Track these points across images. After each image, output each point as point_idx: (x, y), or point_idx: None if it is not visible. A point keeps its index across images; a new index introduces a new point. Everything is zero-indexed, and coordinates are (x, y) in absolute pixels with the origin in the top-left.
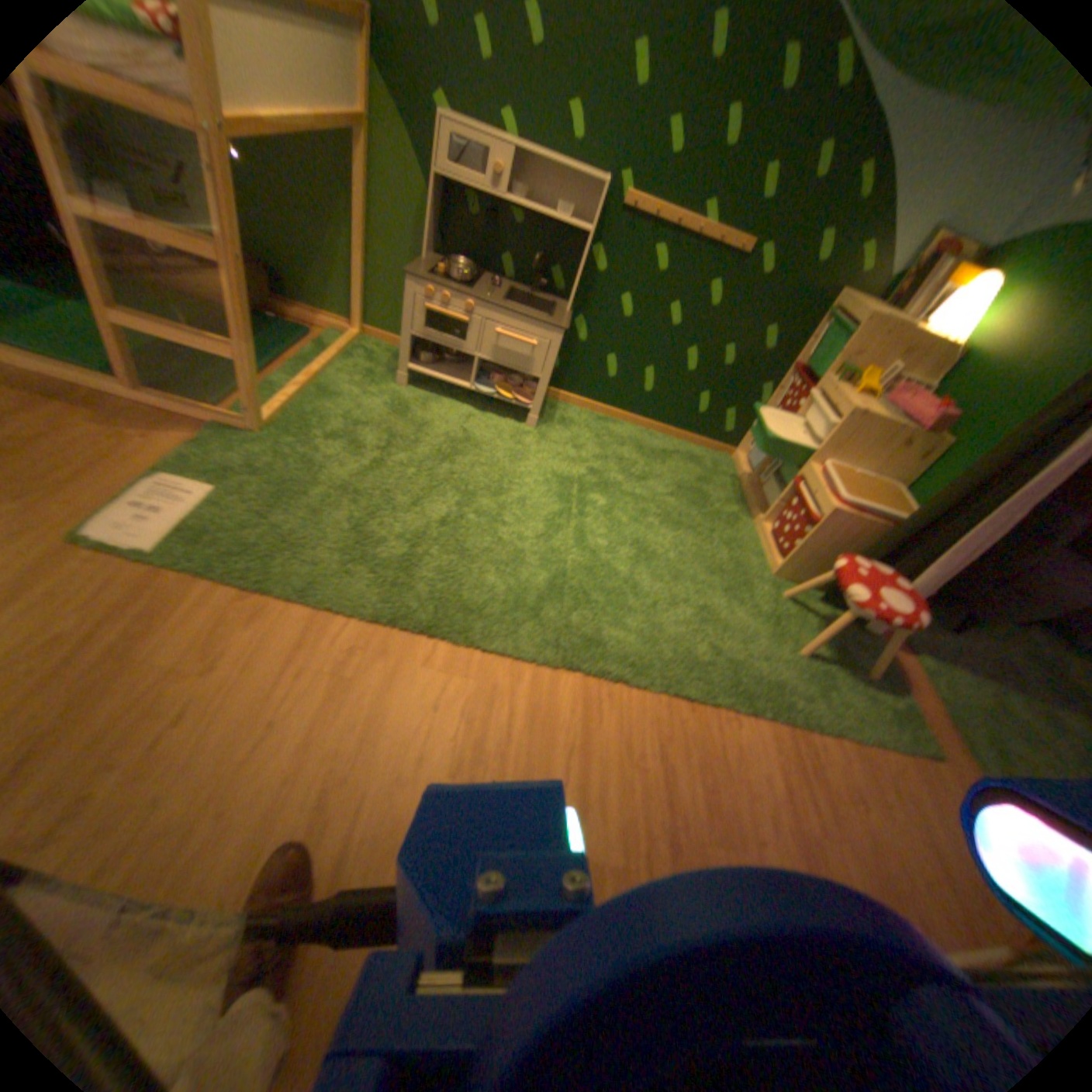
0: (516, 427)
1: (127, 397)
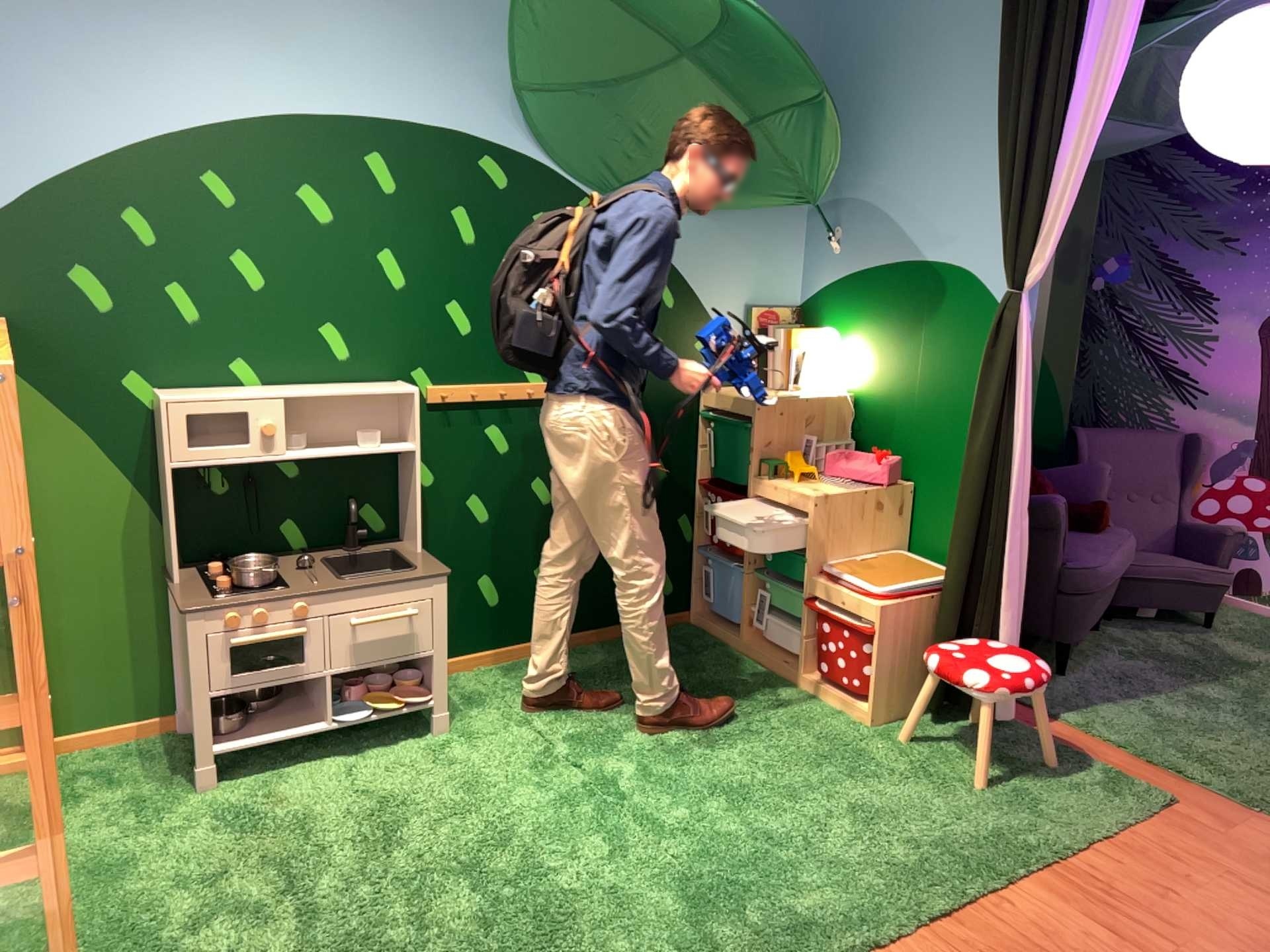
0: (431, 739)
1: None
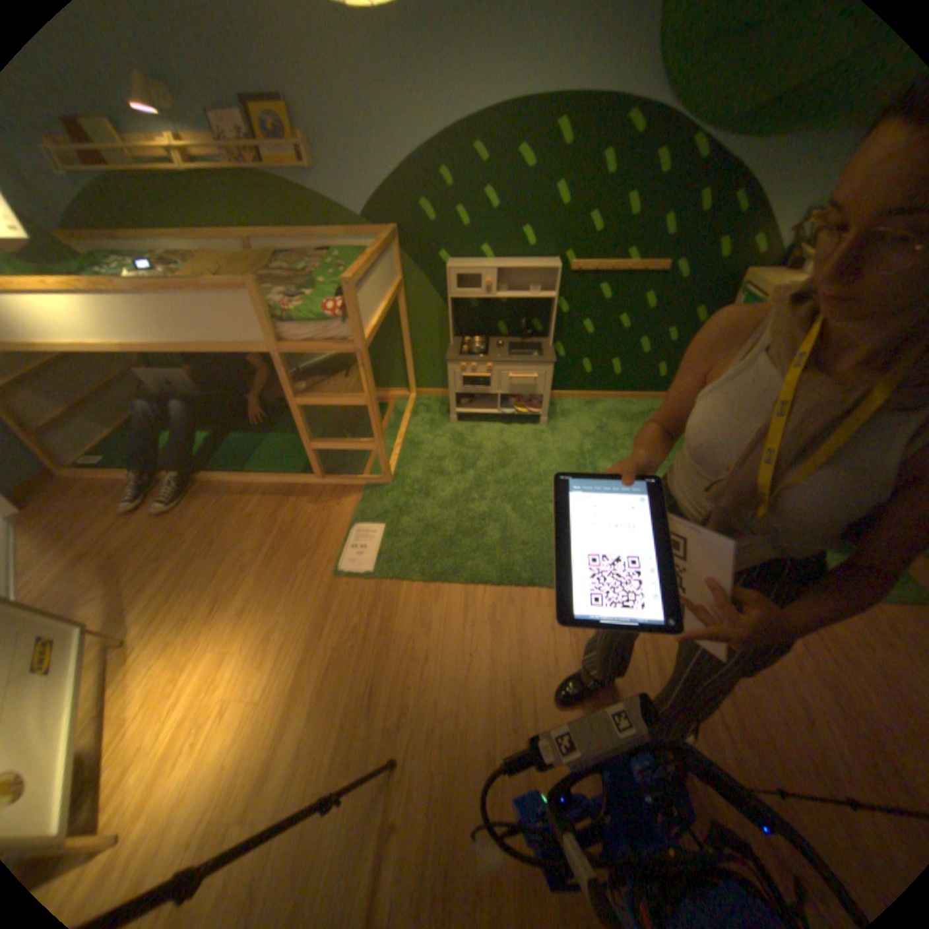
0: (534, 430)
1: (319, 483)
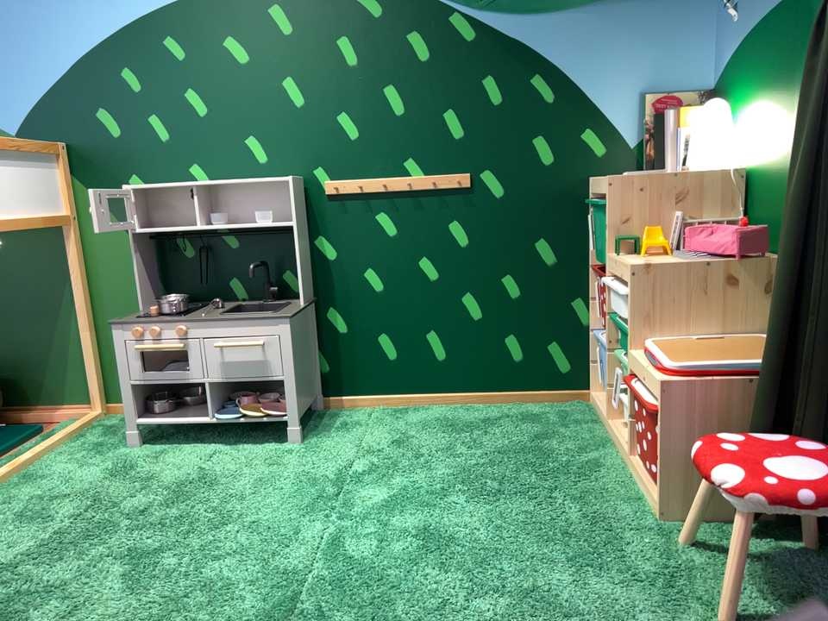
0: (278, 449)
1: None
